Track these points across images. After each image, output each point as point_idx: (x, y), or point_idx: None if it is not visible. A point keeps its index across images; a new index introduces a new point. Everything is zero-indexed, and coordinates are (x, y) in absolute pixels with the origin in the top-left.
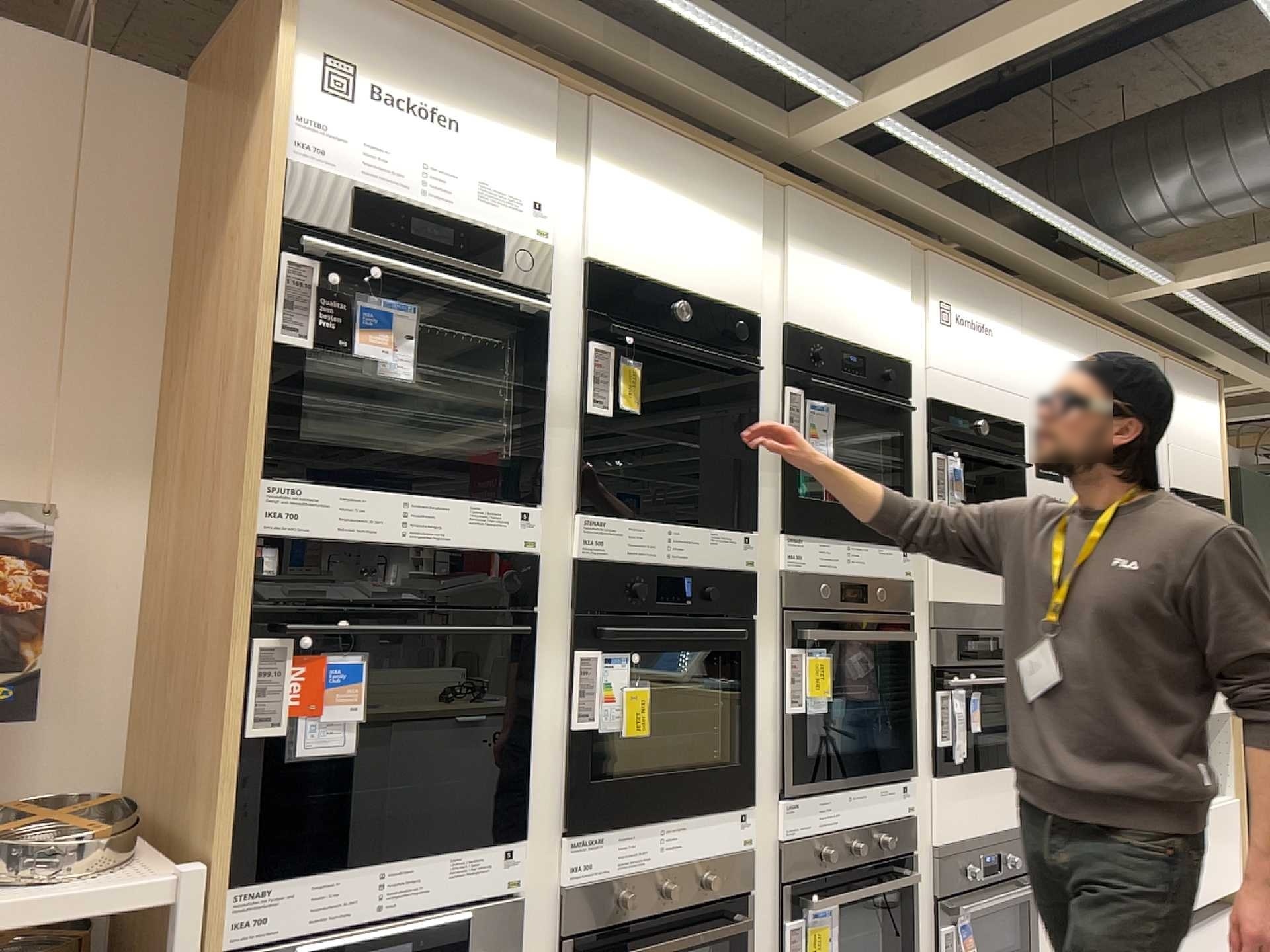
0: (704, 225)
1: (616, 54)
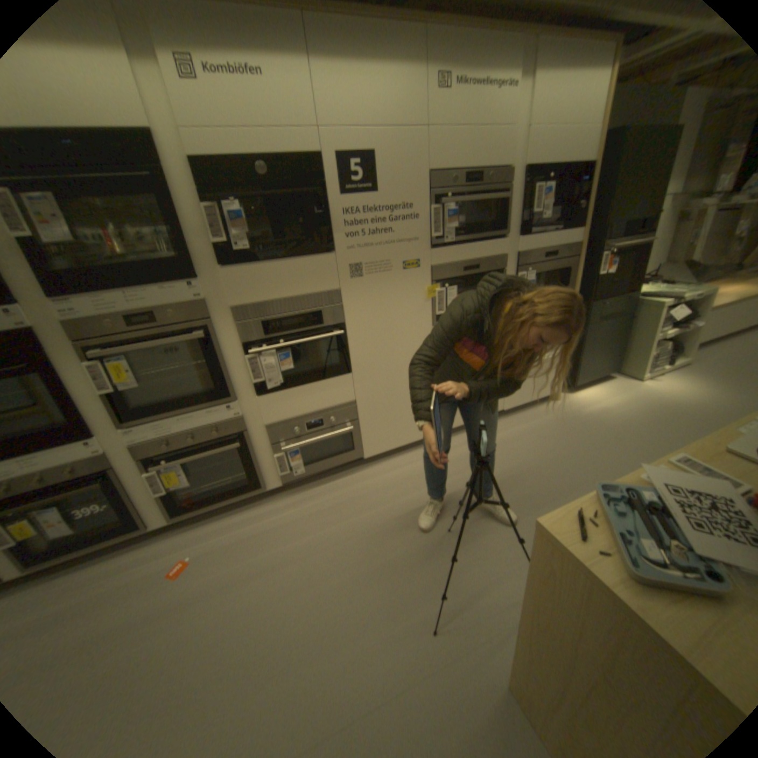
0: None
1: None
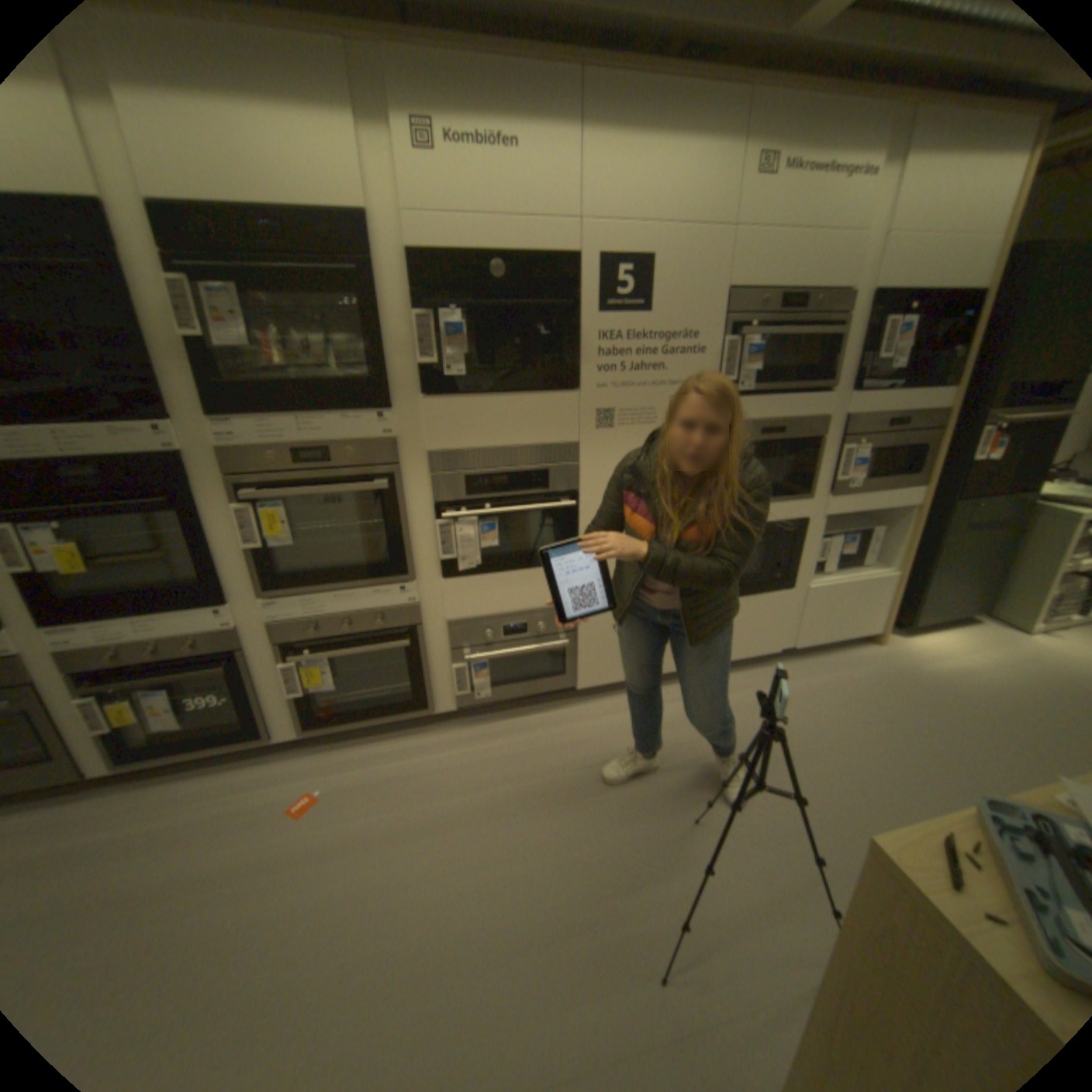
0: None
1: None
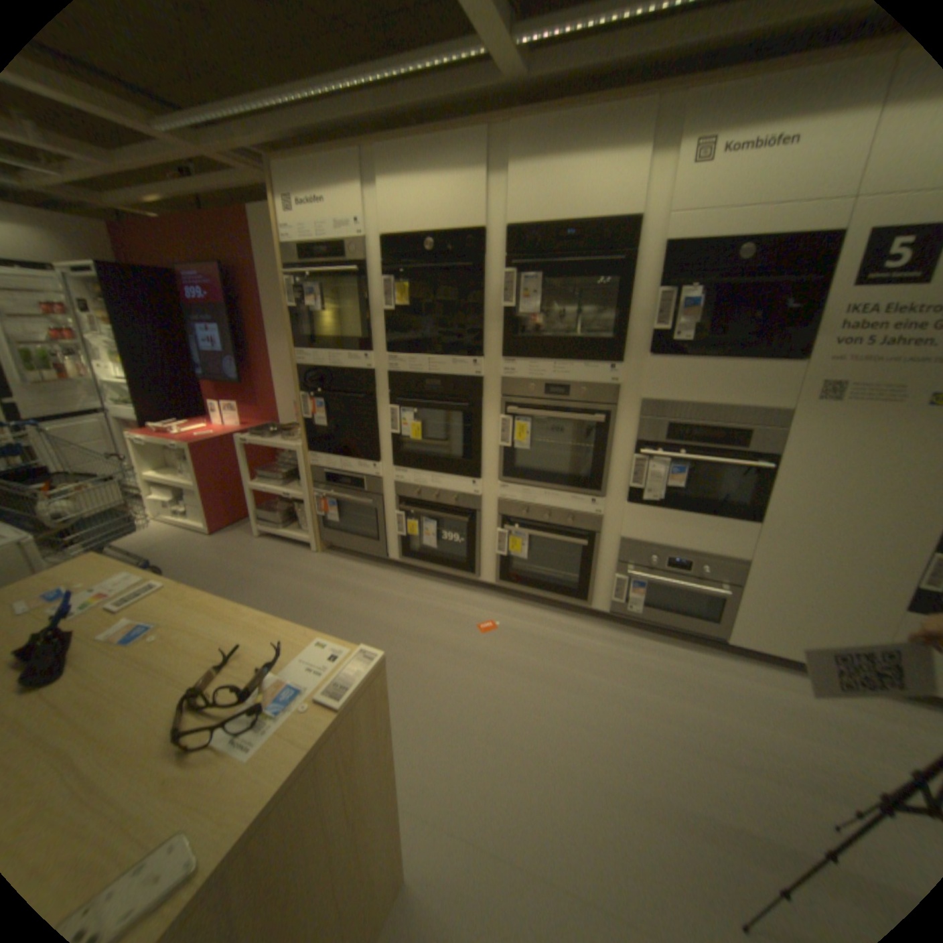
0: (442, 182)
1: (376, 101)
